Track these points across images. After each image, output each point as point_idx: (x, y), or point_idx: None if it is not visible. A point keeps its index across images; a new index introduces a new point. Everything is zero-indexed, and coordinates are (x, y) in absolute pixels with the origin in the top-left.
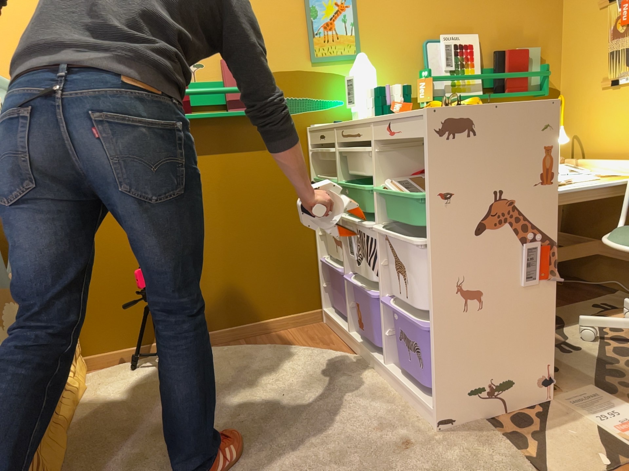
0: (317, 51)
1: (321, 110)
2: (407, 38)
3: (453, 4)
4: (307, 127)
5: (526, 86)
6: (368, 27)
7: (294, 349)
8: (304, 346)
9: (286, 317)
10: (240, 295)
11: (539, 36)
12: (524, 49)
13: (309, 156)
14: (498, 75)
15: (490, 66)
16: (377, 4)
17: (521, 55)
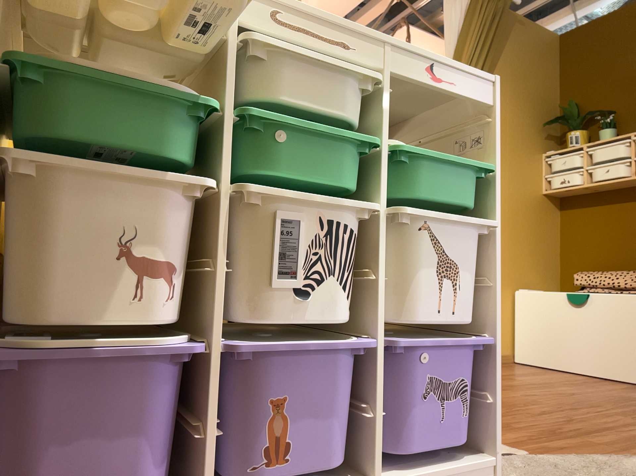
0: None
1: None
2: None
3: None
4: None
5: None
6: None
7: None
8: None
9: None
10: None
11: None
12: None
13: None
14: None
15: None
16: None
17: None
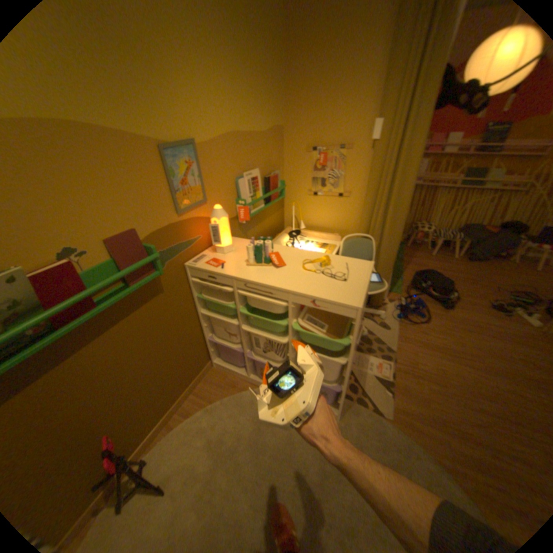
0: (181, 205)
1: (190, 247)
2: (228, 178)
3: (246, 149)
4: (185, 265)
5: (278, 195)
6: (207, 176)
7: (221, 403)
8: (222, 395)
9: (194, 381)
10: (167, 392)
11: (277, 162)
12: (276, 173)
13: (189, 282)
14: (271, 193)
15: (262, 185)
16: (210, 156)
17: (276, 178)
